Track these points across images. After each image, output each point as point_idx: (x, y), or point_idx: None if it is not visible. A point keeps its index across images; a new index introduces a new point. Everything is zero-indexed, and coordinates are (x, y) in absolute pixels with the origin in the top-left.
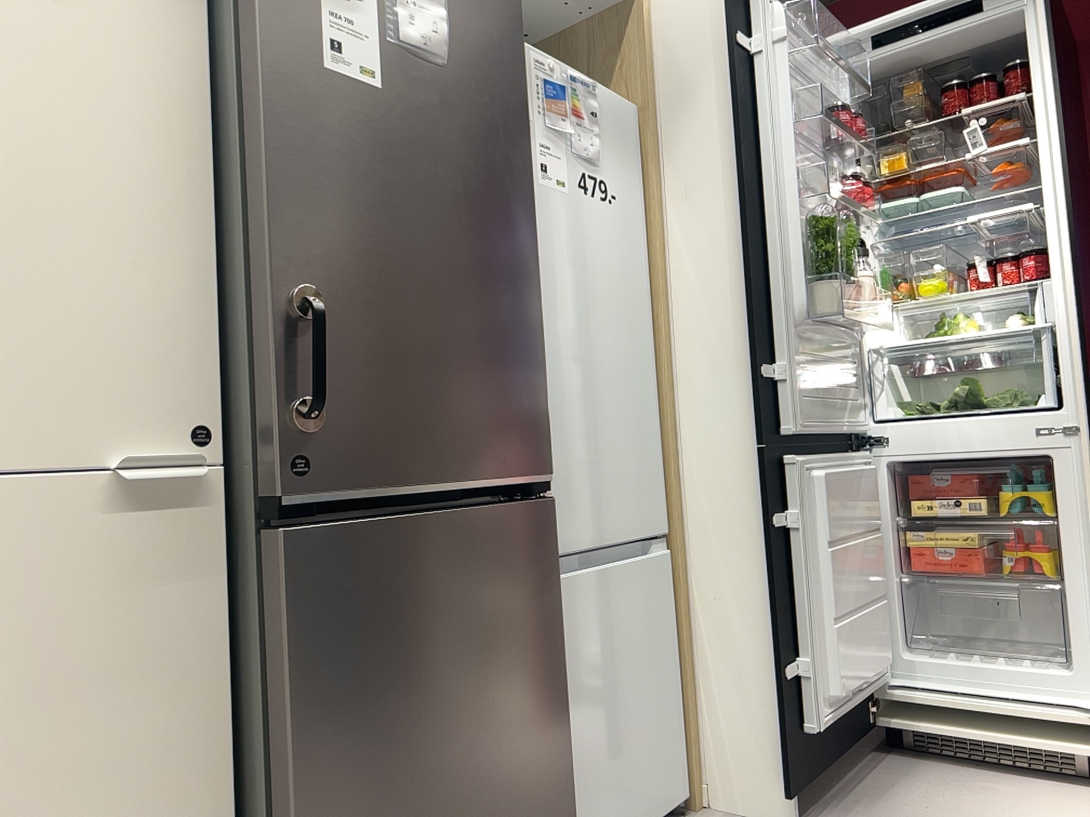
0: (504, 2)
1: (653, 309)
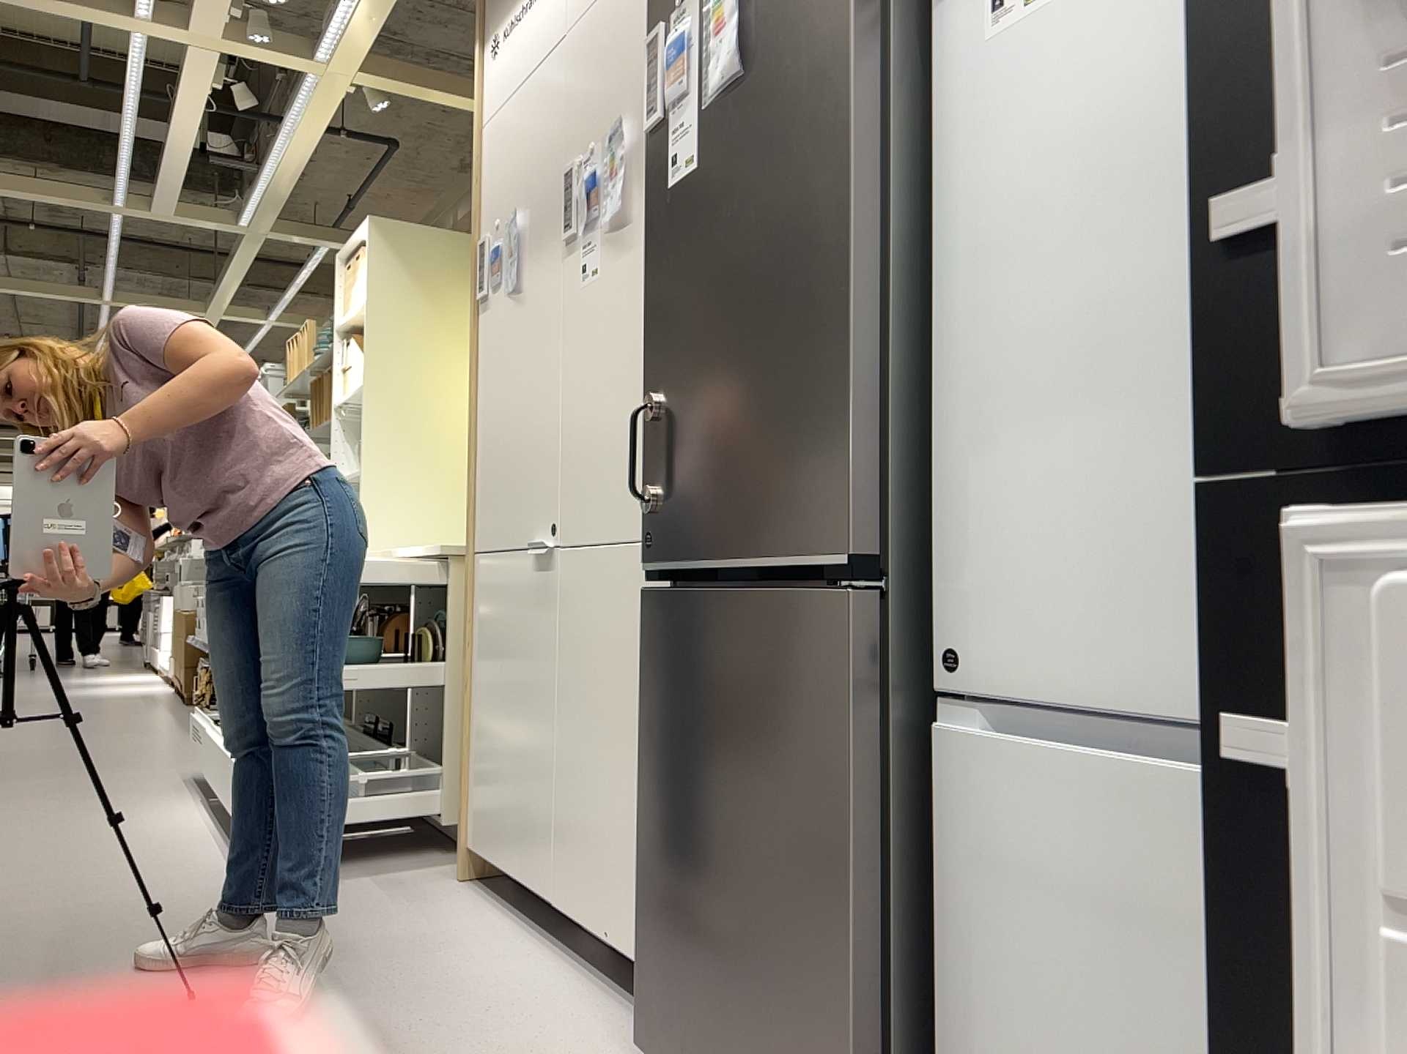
0: None
1: None
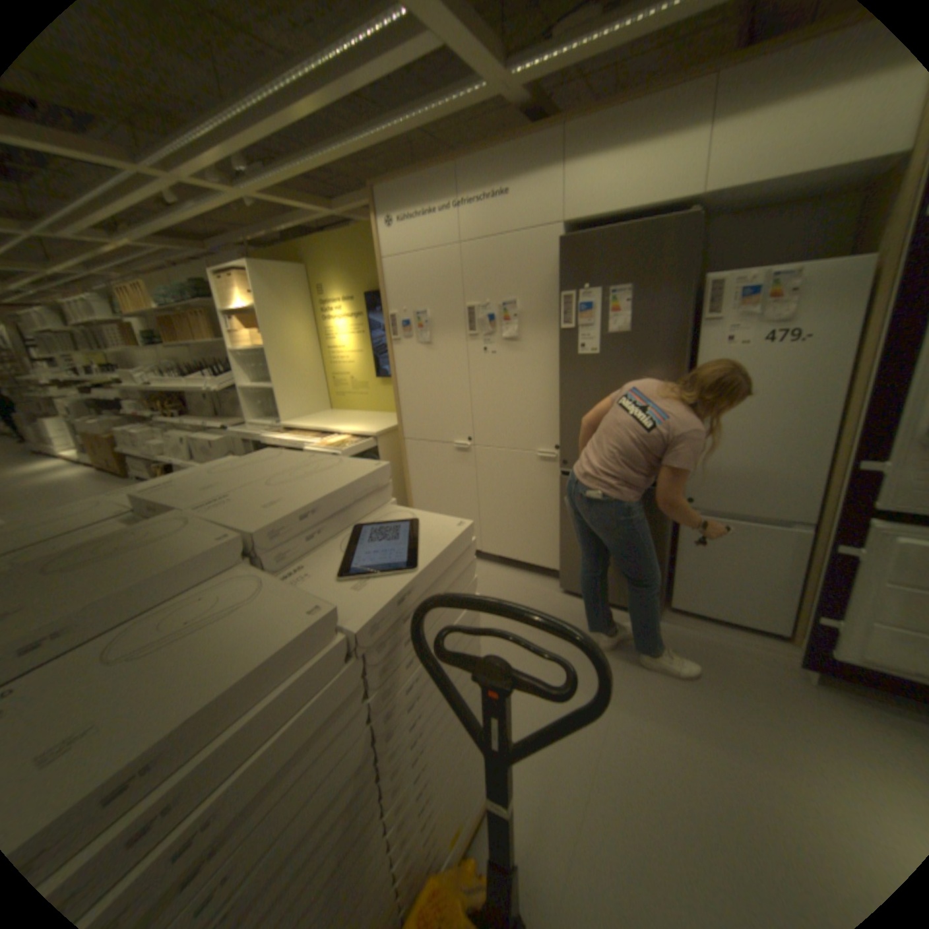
0: (678, 283)
1: (852, 398)
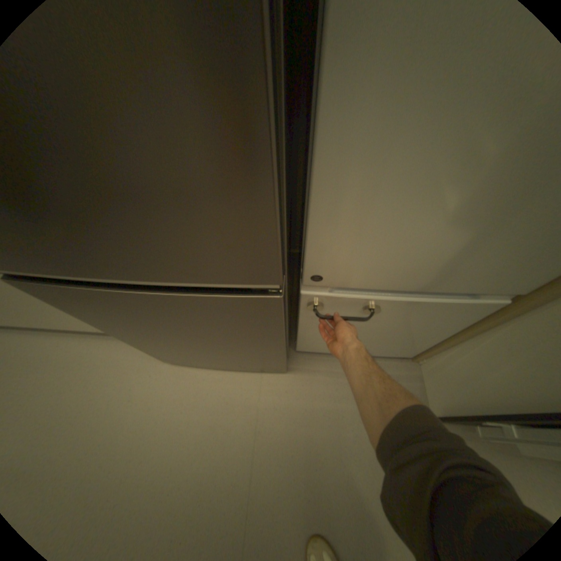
0: None
1: None
